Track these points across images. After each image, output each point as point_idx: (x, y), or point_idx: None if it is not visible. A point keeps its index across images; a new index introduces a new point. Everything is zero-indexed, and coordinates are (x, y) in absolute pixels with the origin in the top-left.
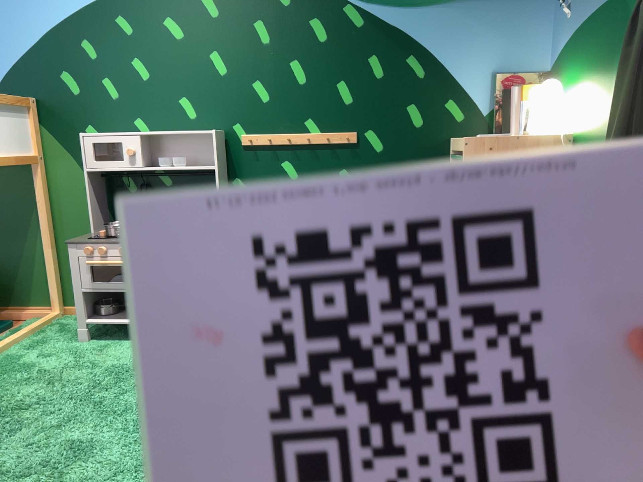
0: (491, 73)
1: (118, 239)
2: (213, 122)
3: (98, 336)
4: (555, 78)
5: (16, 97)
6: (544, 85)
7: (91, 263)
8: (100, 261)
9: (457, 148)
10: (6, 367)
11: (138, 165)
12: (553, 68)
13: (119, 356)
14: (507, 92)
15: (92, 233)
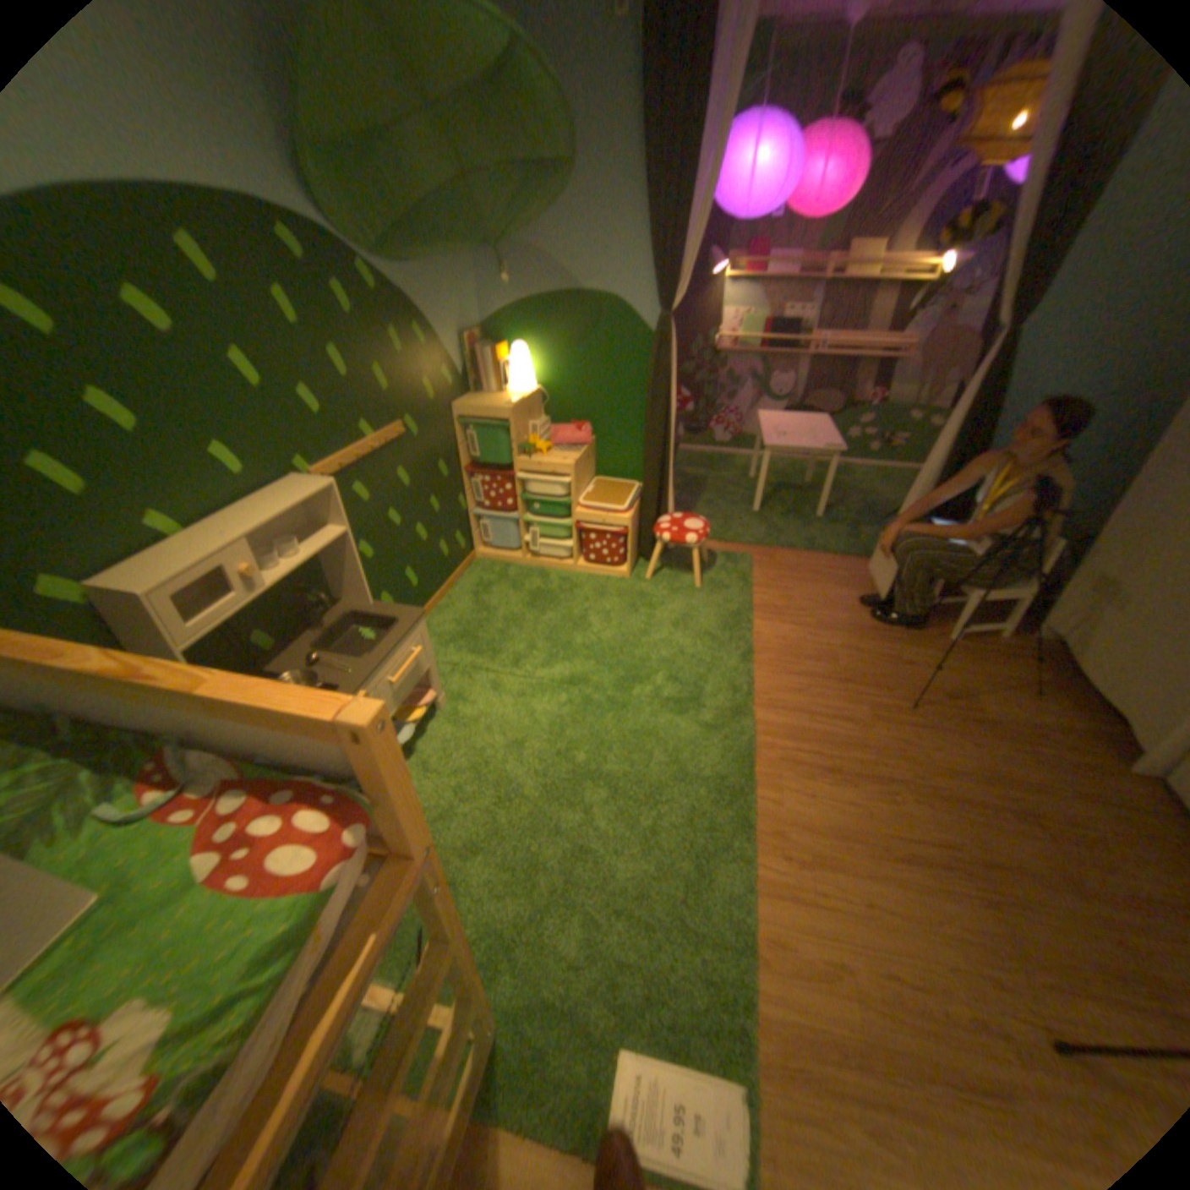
0: (456, 335)
1: None
2: (268, 469)
3: None
4: (493, 336)
5: None
6: (514, 350)
7: None
8: None
9: (482, 416)
10: None
11: (259, 586)
12: (486, 326)
13: (424, 795)
14: (472, 353)
15: None
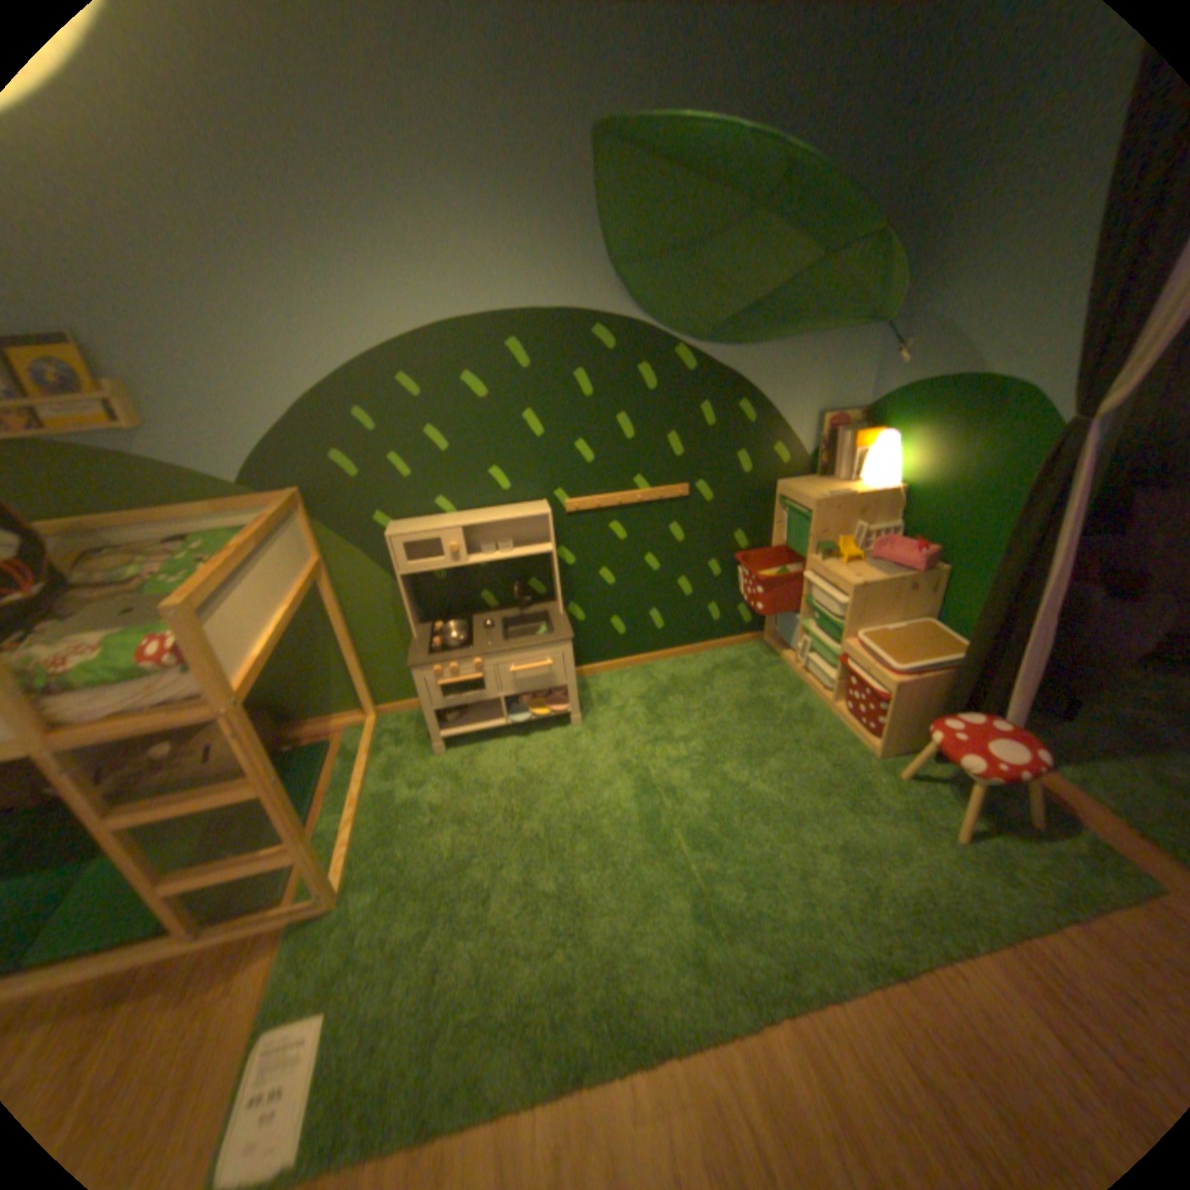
0: (818, 413)
1: (461, 648)
2: (531, 492)
3: (448, 743)
4: (879, 418)
5: (270, 490)
6: (882, 437)
7: (444, 683)
8: (453, 678)
9: (795, 500)
10: (386, 813)
11: (463, 561)
12: (876, 406)
13: (495, 766)
14: (834, 433)
15: (412, 637)
